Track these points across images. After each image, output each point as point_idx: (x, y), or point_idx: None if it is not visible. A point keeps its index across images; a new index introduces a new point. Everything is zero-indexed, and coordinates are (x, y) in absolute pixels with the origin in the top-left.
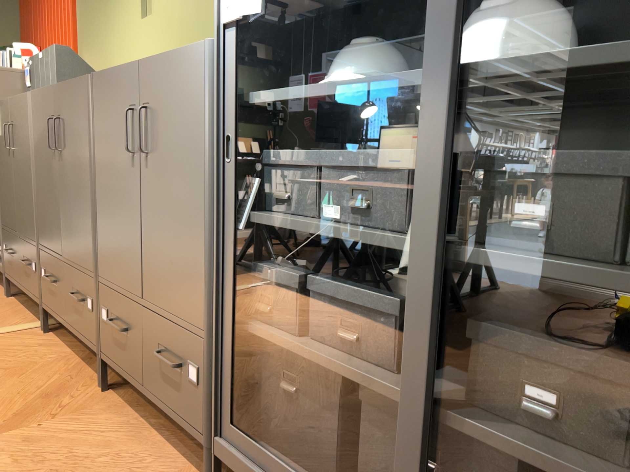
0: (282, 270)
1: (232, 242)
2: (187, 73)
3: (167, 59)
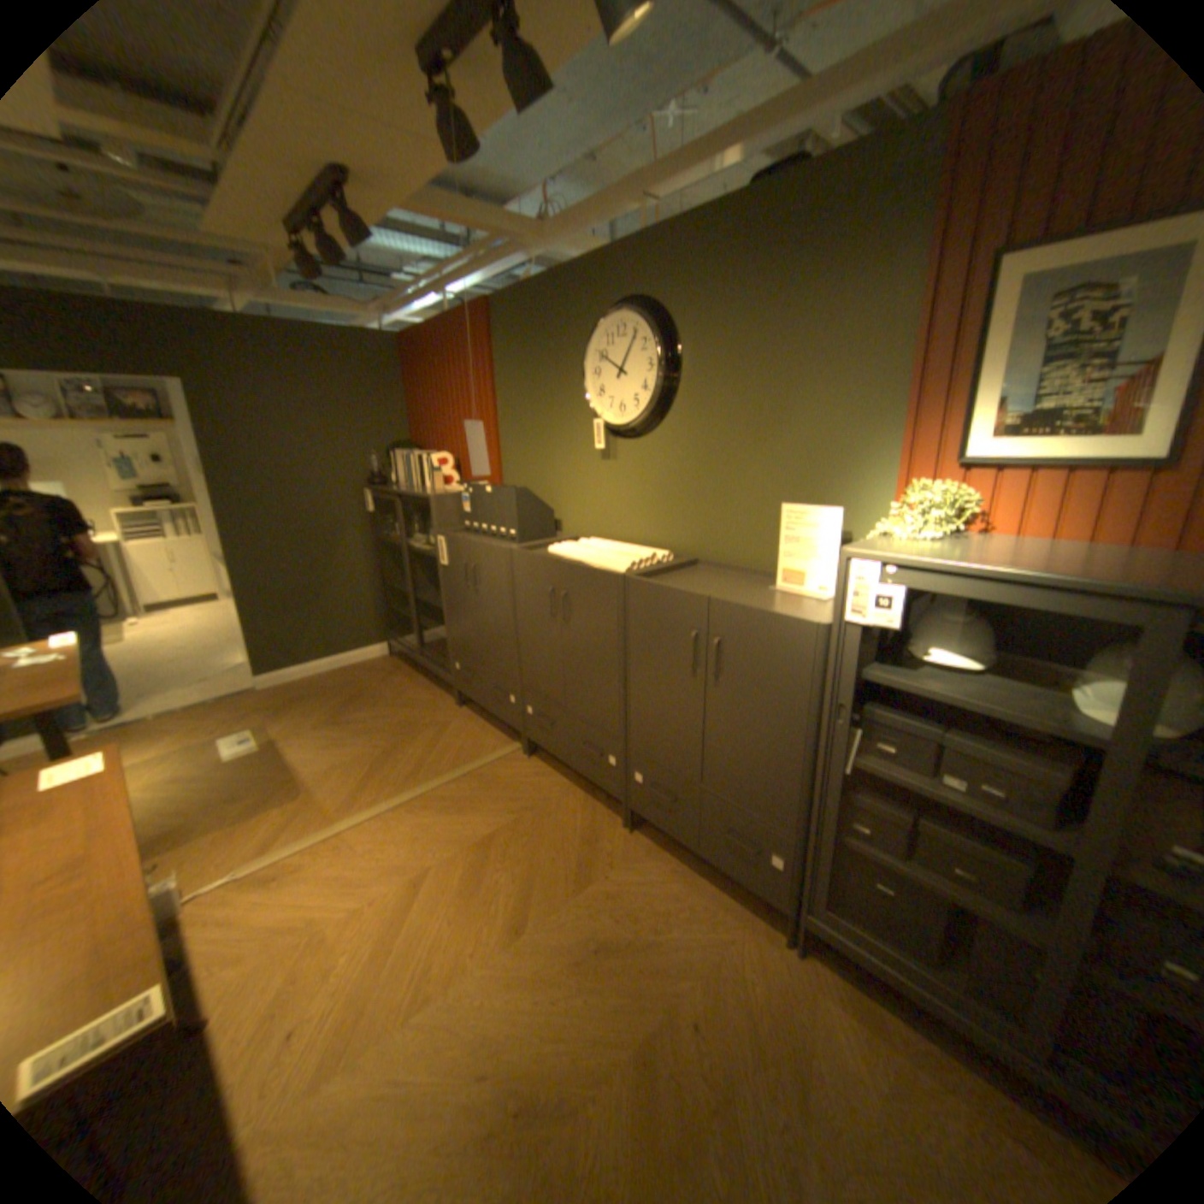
0: (882, 807)
1: (839, 784)
2: (788, 639)
3: (757, 615)
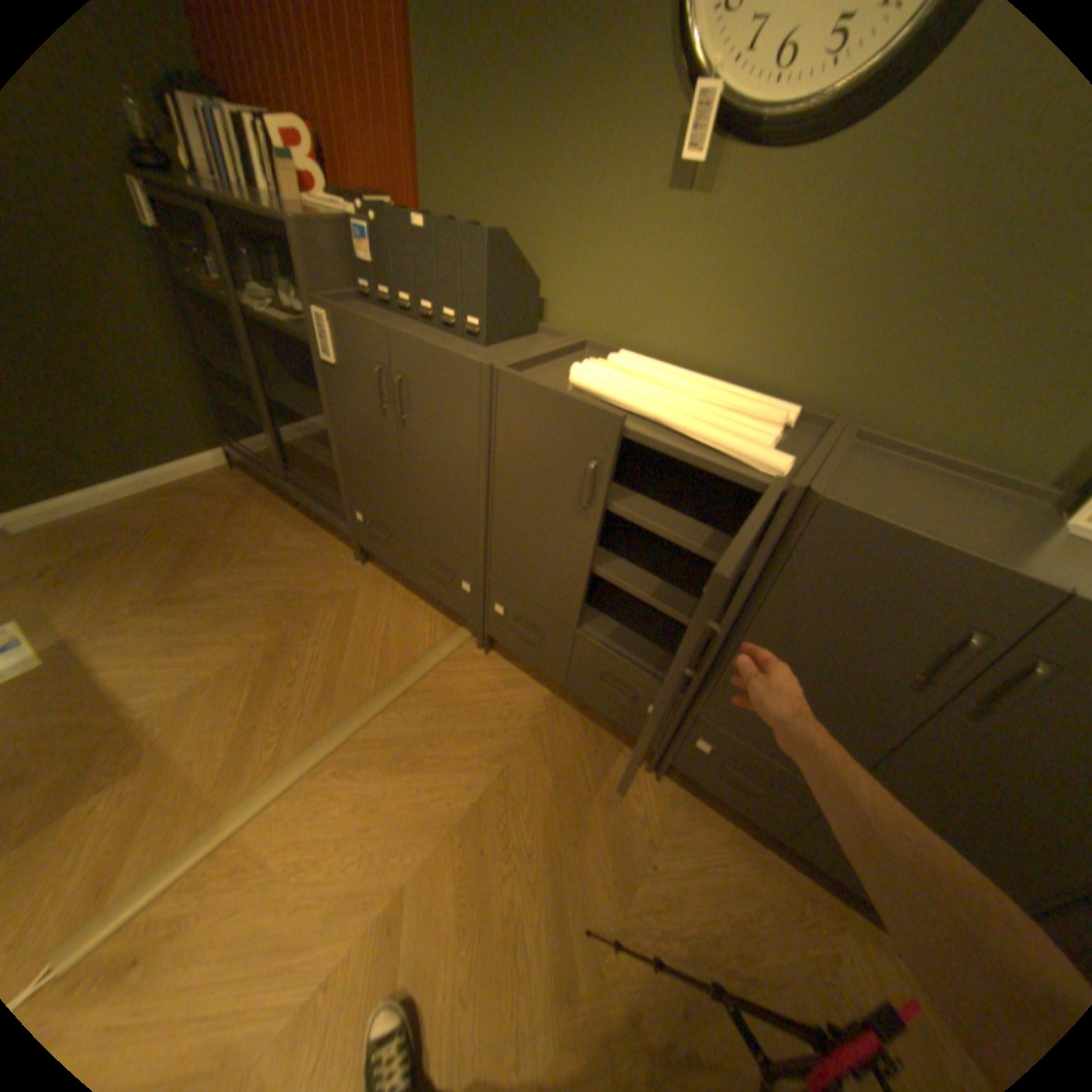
0: None
1: None
2: None
3: None
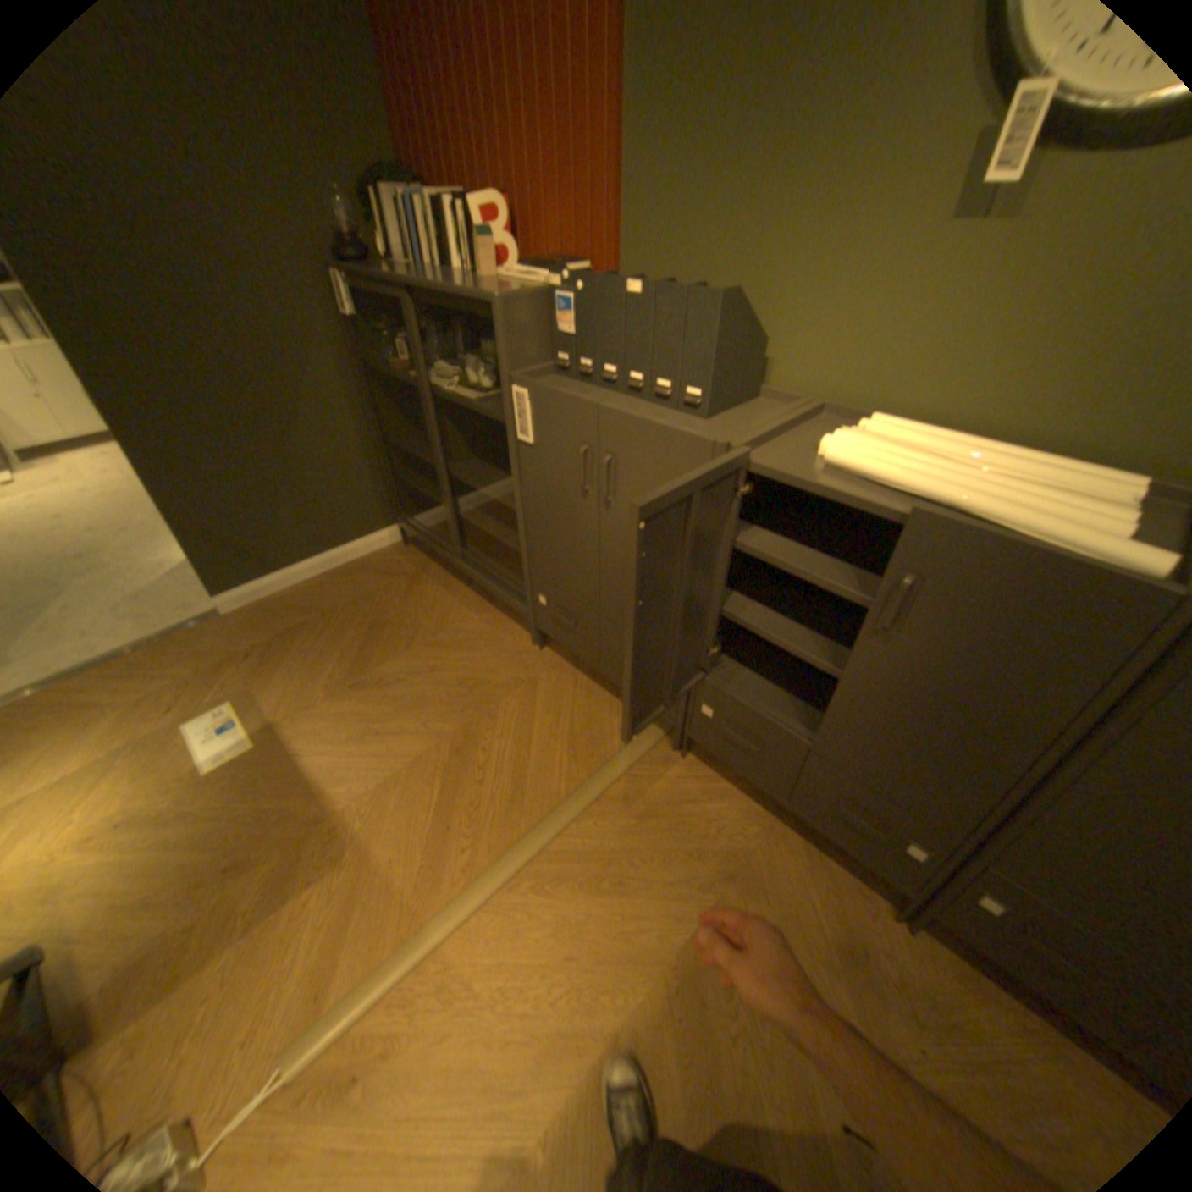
0: None
1: None
2: None
3: None
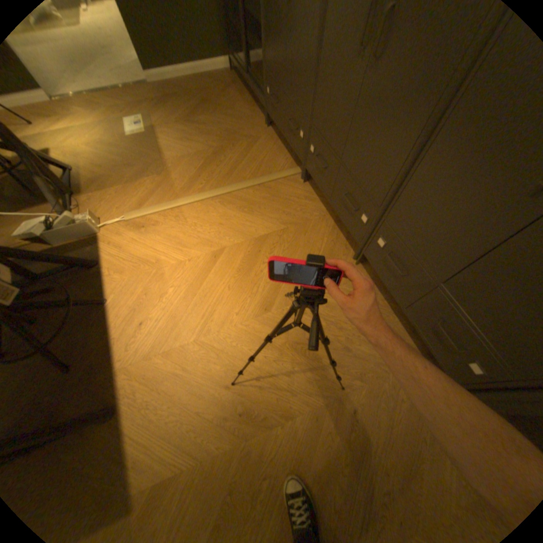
0: None
1: None
2: None
3: None
